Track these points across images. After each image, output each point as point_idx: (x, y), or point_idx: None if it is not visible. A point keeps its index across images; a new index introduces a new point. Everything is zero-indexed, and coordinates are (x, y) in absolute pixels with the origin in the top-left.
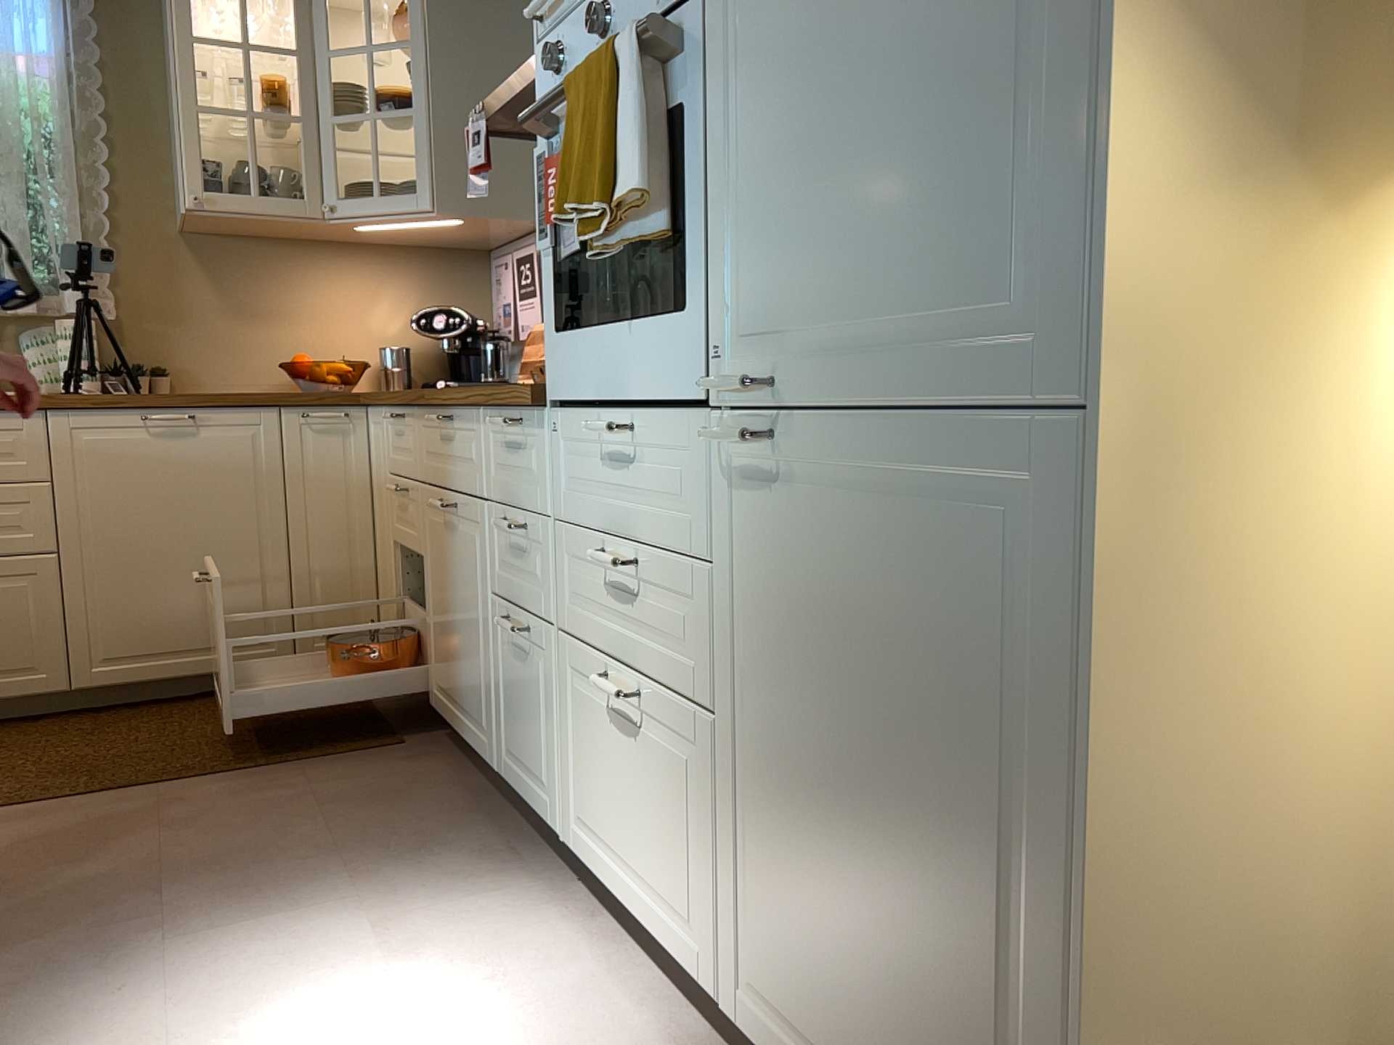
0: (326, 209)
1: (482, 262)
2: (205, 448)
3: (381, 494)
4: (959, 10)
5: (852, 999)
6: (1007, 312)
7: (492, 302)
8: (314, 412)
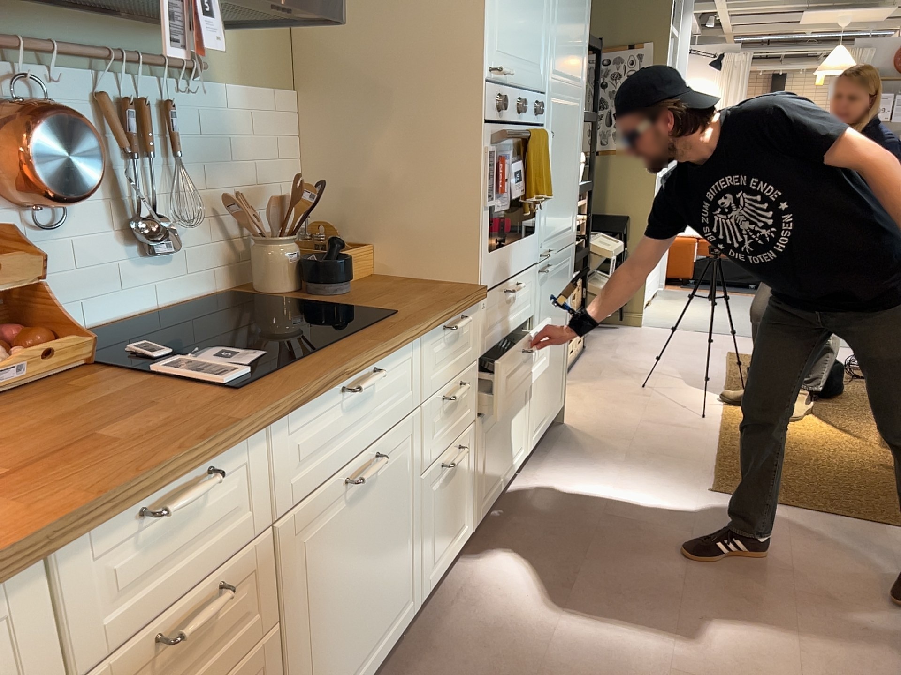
0: None
1: None
2: None
3: None
4: (571, 169)
5: (548, 393)
6: (570, 227)
7: None
8: None
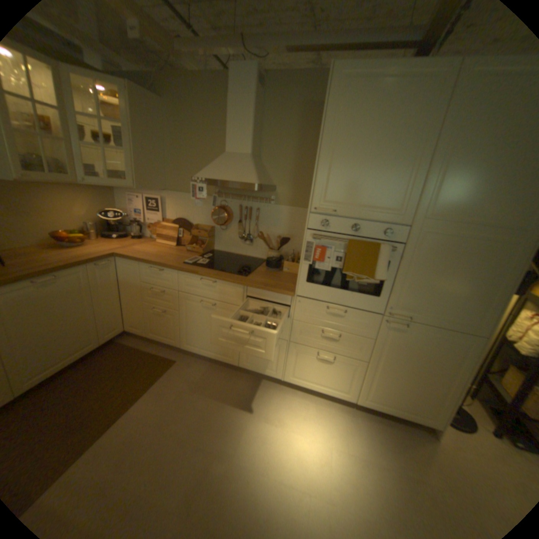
0: (75, 179)
1: (110, 188)
2: (59, 287)
3: (130, 286)
4: (477, 283)
5: (401, 398)
6: (472, 322)
7: (114, 202)
8: (98, 263)
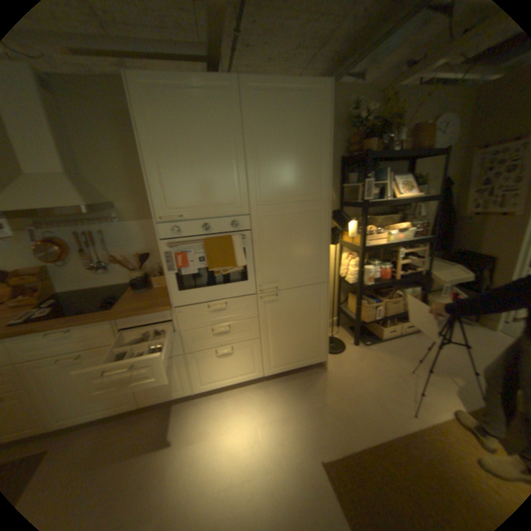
0: None
1: None
2: None
3: None
4: (308, 245)
5: (293, 353)
6: (315, 275)
7: None
8: None
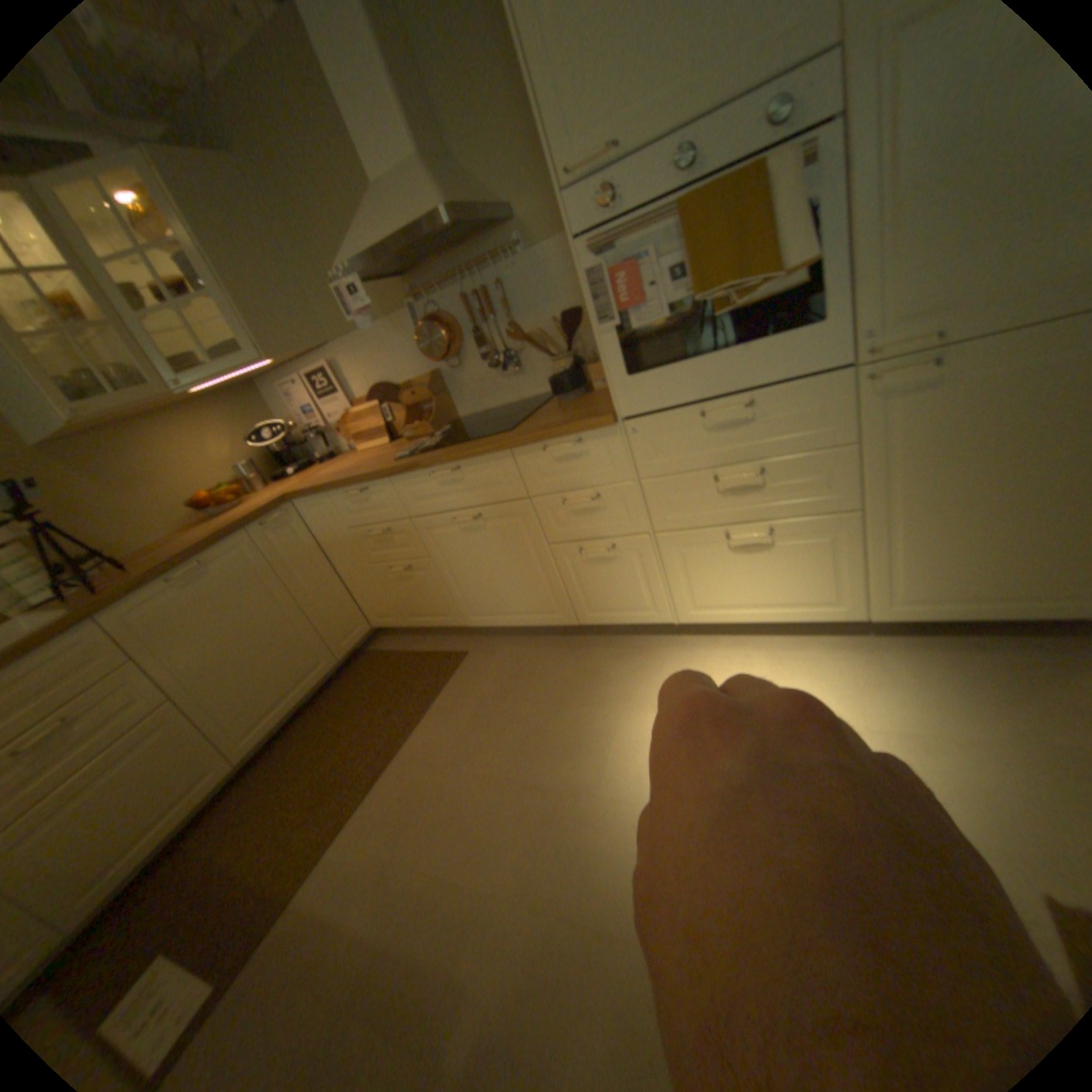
0: (166, 384)
1: (252, 389)
2: (217, 576)
3: (339, 543)
4: None
5: (992, 569)
6: None
7: (271, 411)
8: (265, 518)
